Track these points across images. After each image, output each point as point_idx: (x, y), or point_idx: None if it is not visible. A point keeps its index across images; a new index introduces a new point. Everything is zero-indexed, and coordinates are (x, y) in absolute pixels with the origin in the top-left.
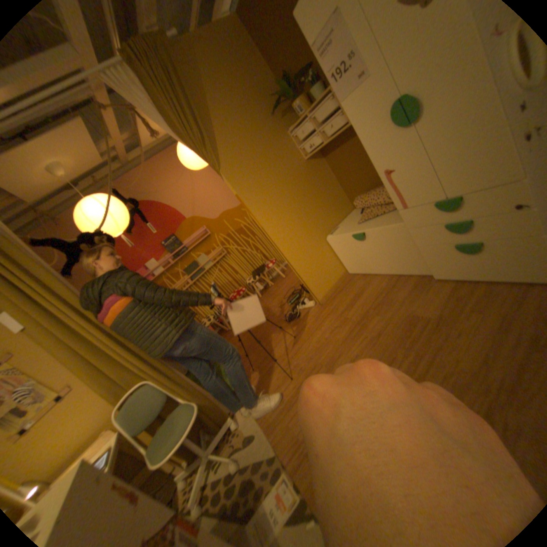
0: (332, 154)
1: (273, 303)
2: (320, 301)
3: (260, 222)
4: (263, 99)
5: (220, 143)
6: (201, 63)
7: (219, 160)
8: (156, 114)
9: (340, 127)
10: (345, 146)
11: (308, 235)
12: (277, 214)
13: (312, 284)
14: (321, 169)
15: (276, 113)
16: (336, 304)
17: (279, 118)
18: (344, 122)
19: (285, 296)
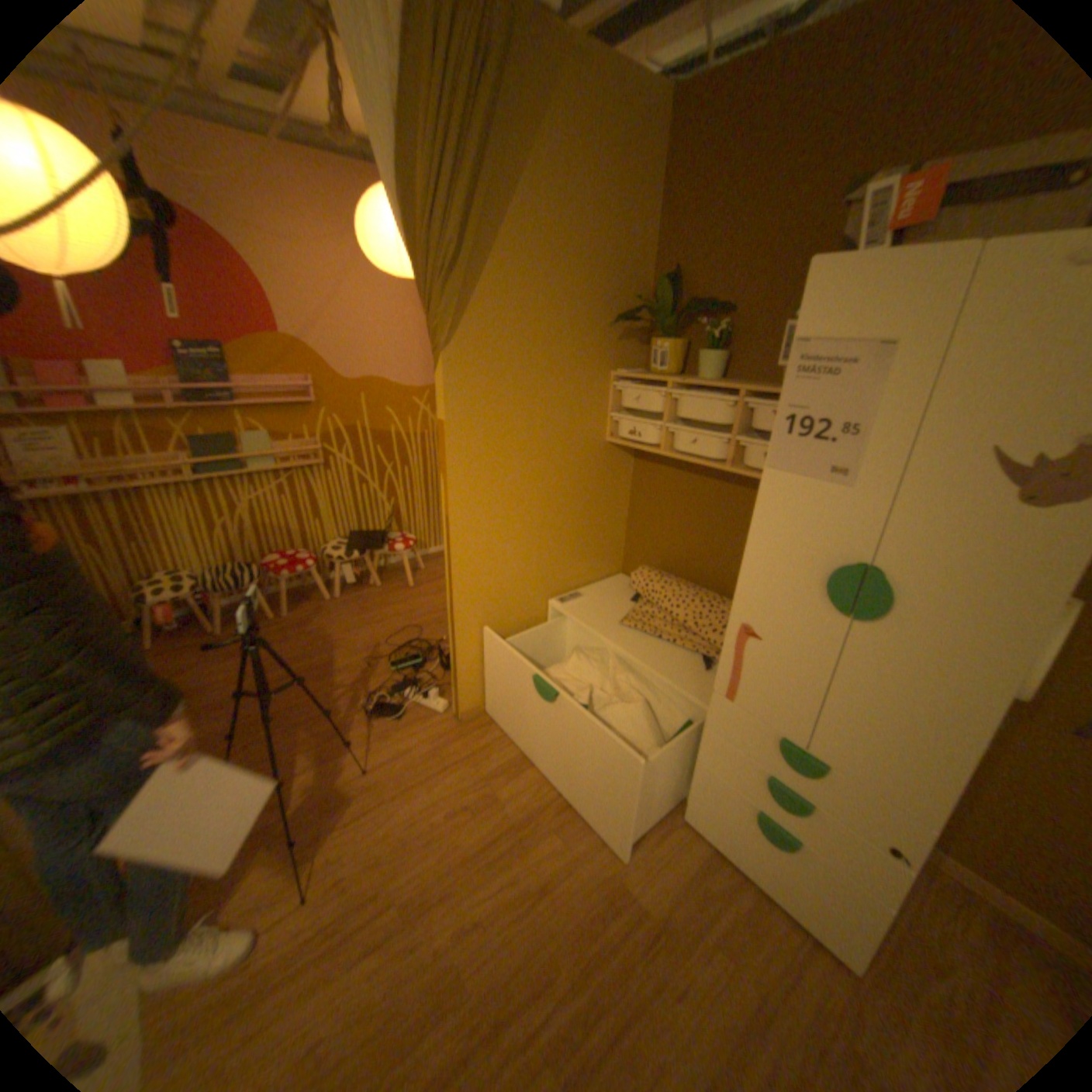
0: (650, 468)
1: (357, 642)
2: (460, 716)
3: (450, 509)
4: (610, 286)
5: (481, 303)
6: (553, 118)
7: (454, 335)
8: (385, 126)
9: (704, 459)
10: (681, 477)
11: (520, 581)
12: (493, 513)
13: (468, 677)
14: (617, 476)
15: (613, 328)
16: (488, 746)
17: (612, 341)
18: (715, 457)
19: (392, 644)
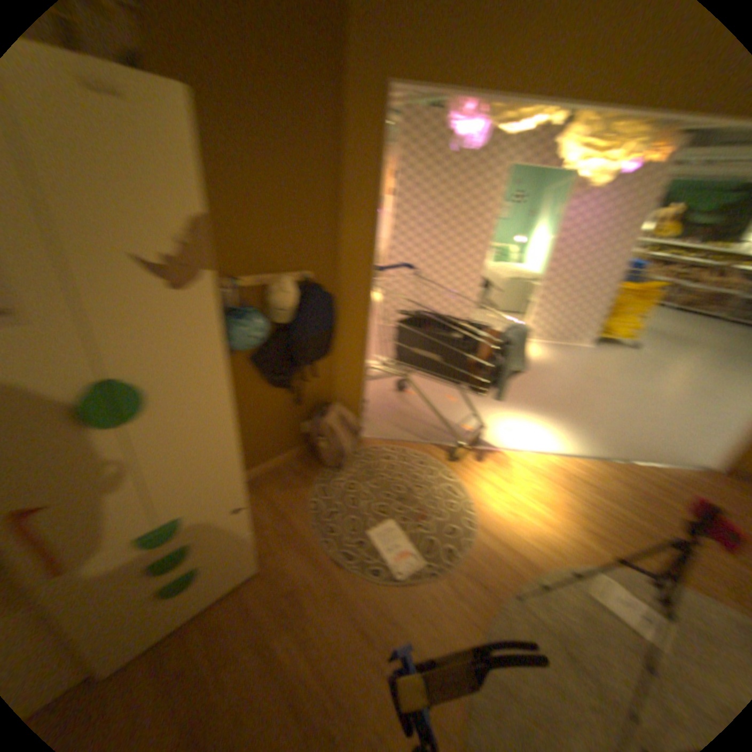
0: None
1: None
2: None
3: None
4: None
5: None
6: None
7: None
8: None
9: None
10: None
11: None
12: None
13: None
14: None
15: None
16: None
17: None
18: None
19: None
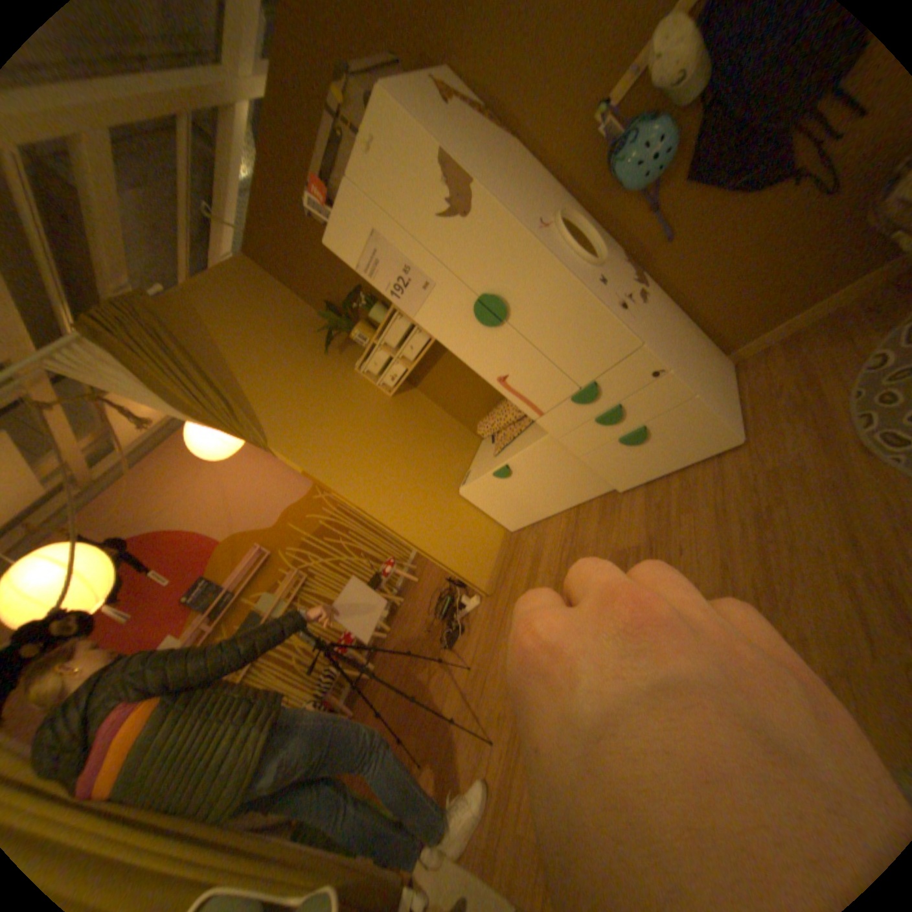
0: (426, 381)
1: (415, 631)
2: (487, 591)
3: (353, 500)
4: (309, 339)
5: (261, 408)
6: (208, 316)
7: (264, 431)
8: (149, 393)
9: (423, 346)
10: (438, 366)
11: (431, 497)
12: (376, 481)
13: (465, 568)
14: (418, 403)
15: (332, 352)
16: (512, 585)
17: (338, 356)
18: (426, 340)
19: (431, 610)
